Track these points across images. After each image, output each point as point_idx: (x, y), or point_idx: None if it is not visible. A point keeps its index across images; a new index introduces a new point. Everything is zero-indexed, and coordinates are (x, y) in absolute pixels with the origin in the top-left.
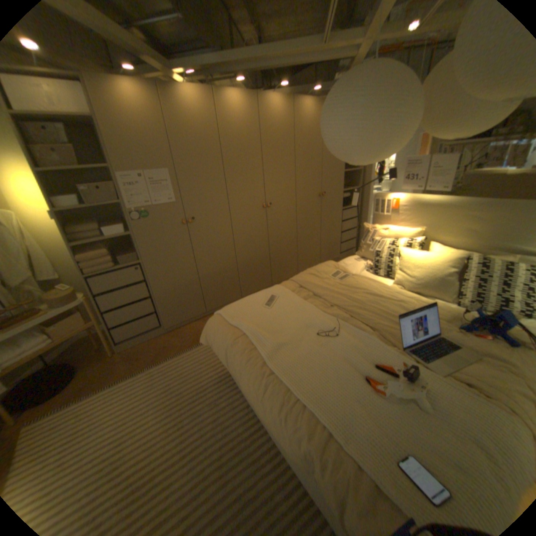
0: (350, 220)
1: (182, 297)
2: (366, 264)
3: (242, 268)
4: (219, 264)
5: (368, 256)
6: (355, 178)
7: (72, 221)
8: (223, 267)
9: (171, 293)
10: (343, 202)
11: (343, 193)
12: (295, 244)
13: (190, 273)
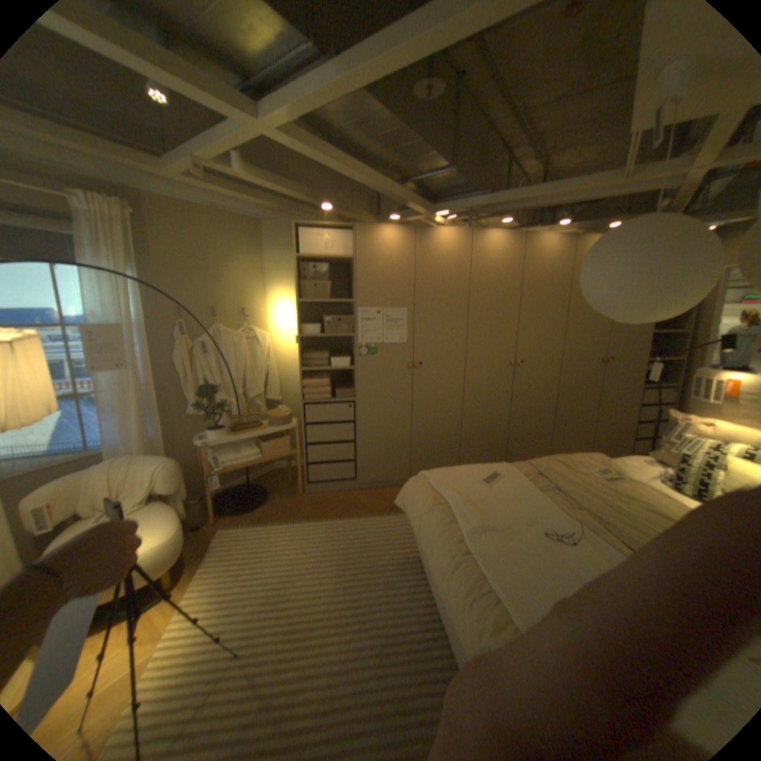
0: (661, 407)
1: (387, 452)
2: (667, 473)
3: (468, 437)
4: (439, 424)
5: (674, 461)
6: (679, 344)
7: (310, 348)
8: (444, 428)
9: (377, 442)
10: (648, 377)
11: (652, 364)
12: (553, 422)
13: (403, 426)
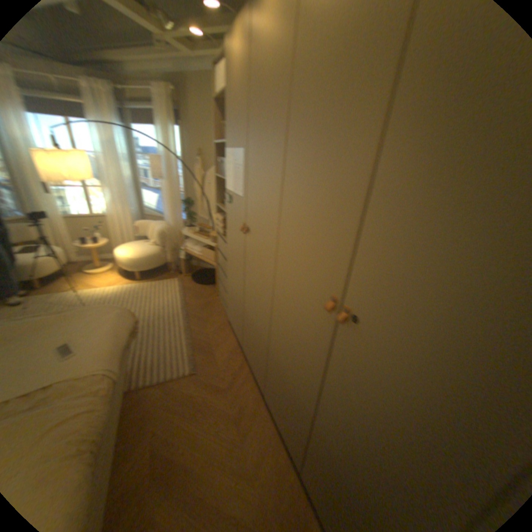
0: None
1: (233, 307)
2: None
3: (270, 364)
4: (254, 317)
5: None
6: None
7: None
8: (256, 327)
9: (230, 293)
10: None
11: None
12: None
13: (239, 292)
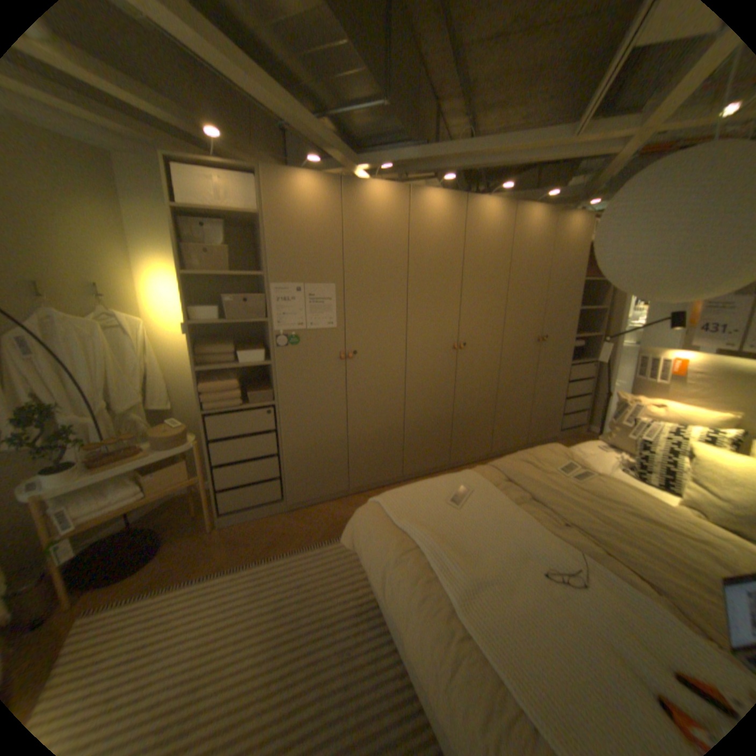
0: (582, 382)
1: (319, 462)
2: (622, 459)
3: (410, 432)
4: (378, 422)
5: (625, 445)
6: (596, 320)
7: (205, 339)
8: (384, 426)
9: (306, 453)
10: (573, 354)
11: (575, 340)
12: (494, 406)
13: (337, 429)
